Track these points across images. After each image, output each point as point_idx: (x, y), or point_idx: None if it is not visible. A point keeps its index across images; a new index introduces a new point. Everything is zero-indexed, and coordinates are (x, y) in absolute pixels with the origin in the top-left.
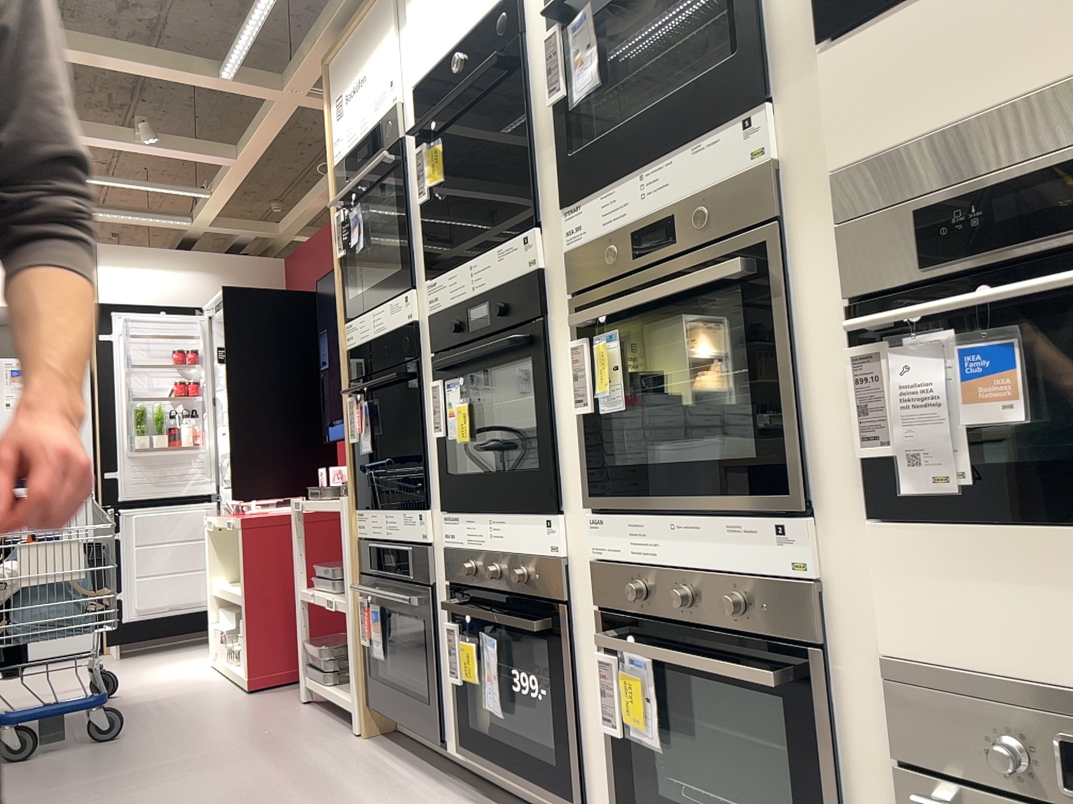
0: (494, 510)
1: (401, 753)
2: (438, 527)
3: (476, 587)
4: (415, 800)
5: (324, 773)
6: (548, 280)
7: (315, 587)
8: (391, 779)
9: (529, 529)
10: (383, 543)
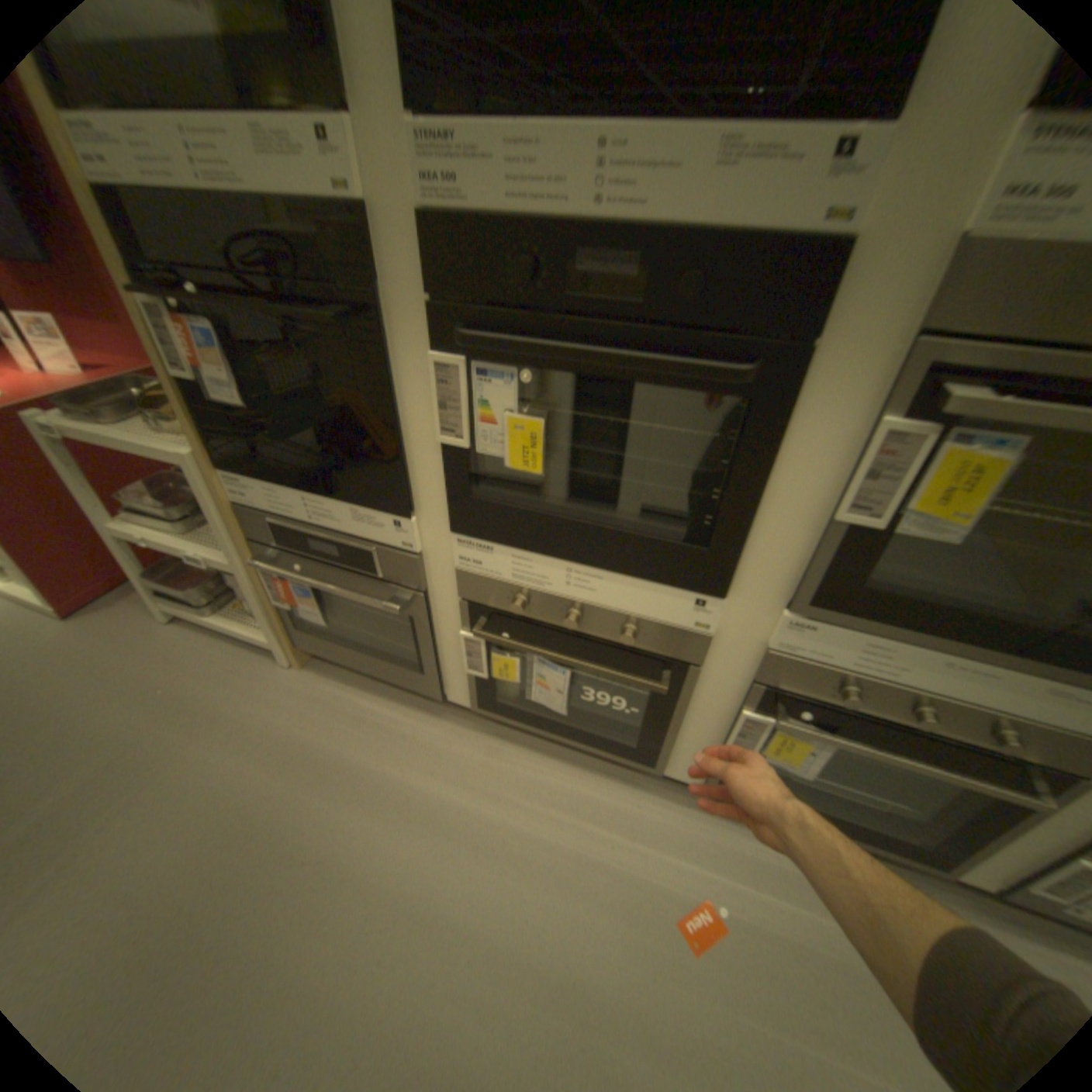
0: (585, 562)
1: (362, 685)
2: (437, 538)
3: (526, 615)
4: (438, 753)
5: (303, 744)
6: (858, 270)
7: (127, 518)
8: (385, 727)
9: (655, 596)
10: (295, 519)
